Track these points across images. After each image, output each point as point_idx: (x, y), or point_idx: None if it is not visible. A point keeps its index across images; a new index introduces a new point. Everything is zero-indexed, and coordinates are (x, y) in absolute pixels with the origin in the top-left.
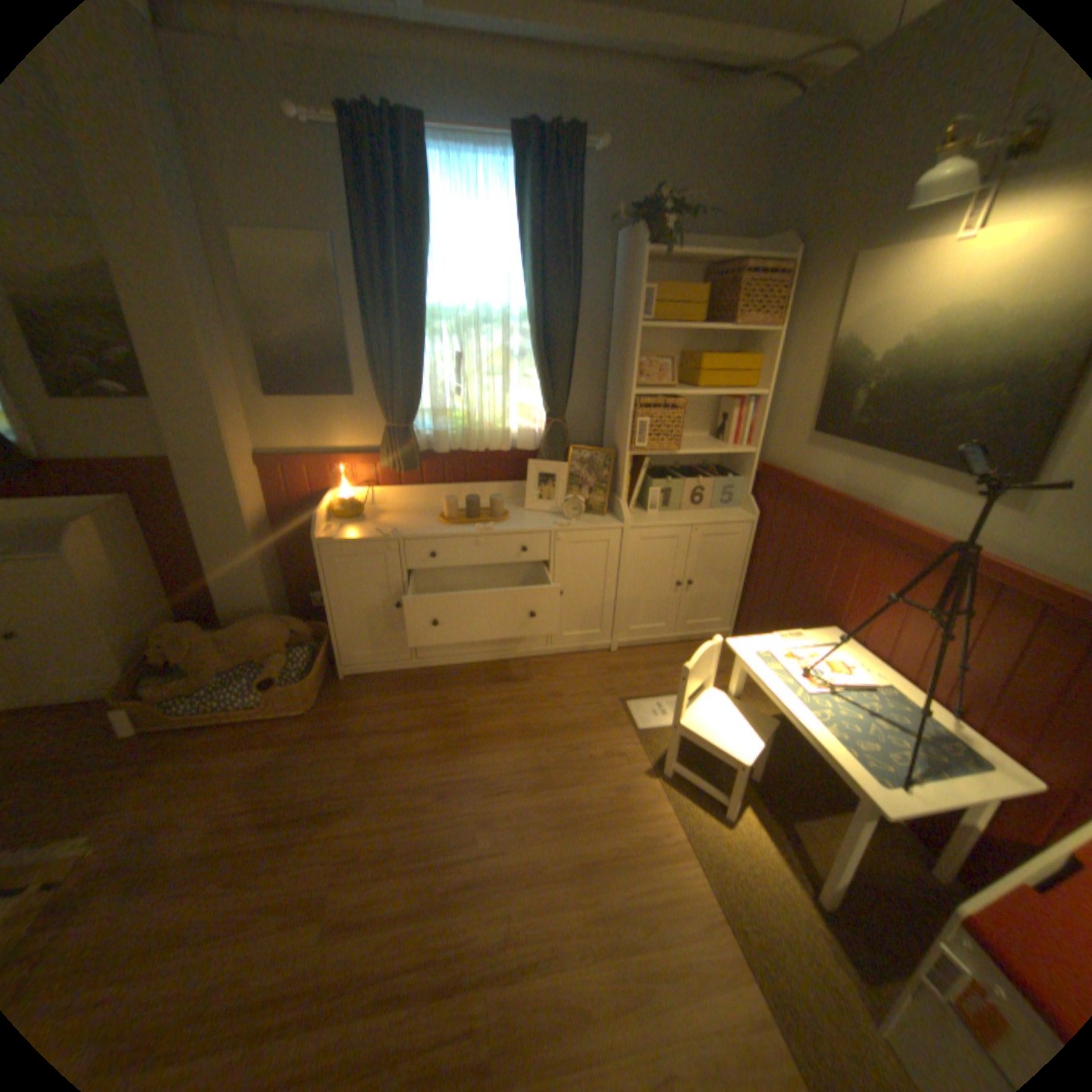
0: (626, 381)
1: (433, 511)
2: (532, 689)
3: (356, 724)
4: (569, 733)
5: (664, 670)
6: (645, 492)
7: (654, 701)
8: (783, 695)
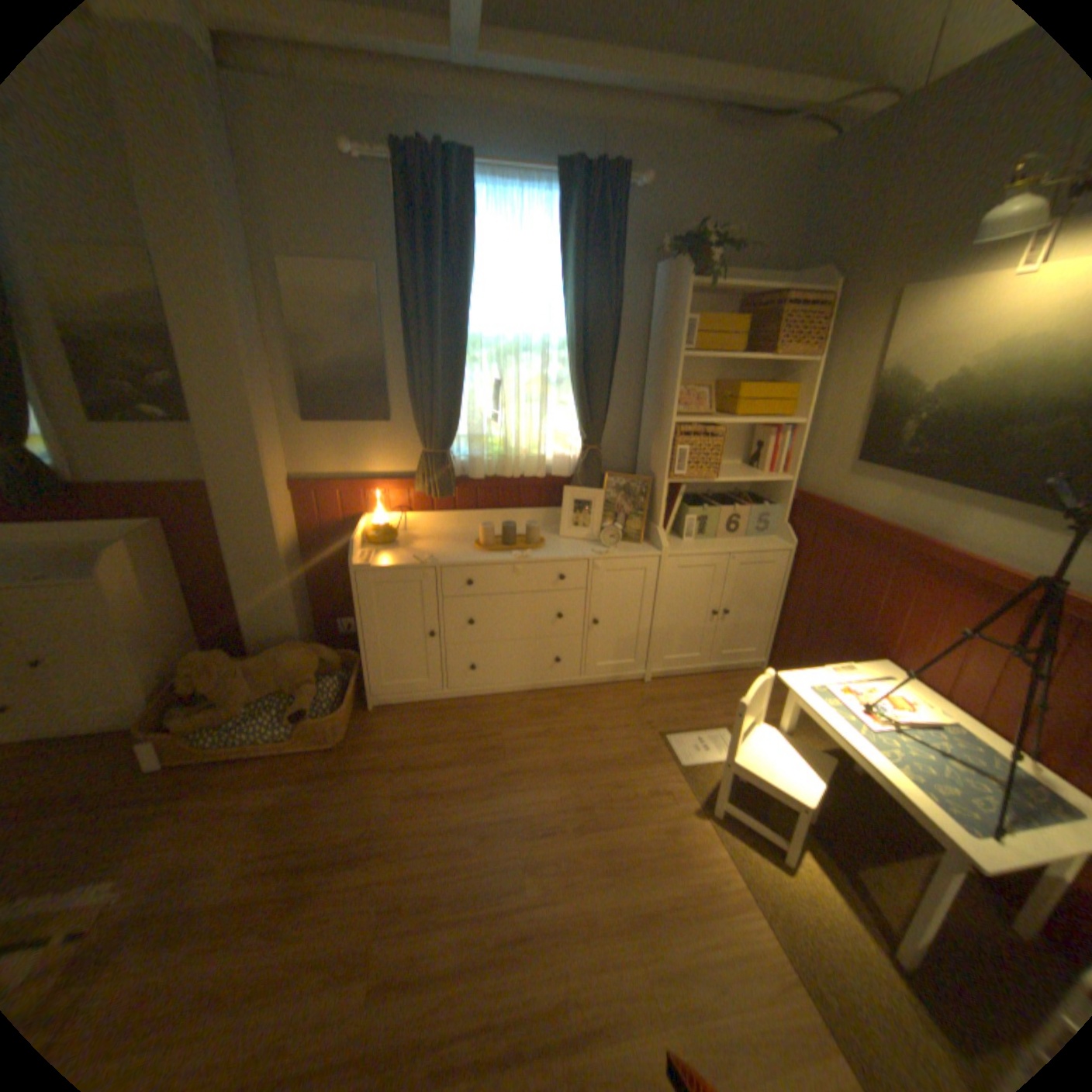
0: (666, 410)
1: (466, 537)
2: (568, 722)
3: (388, 759)
4: (611, 770)
5: (701, 702)
6: (680, 520)
7: (695, 735)
8: (846, 733)
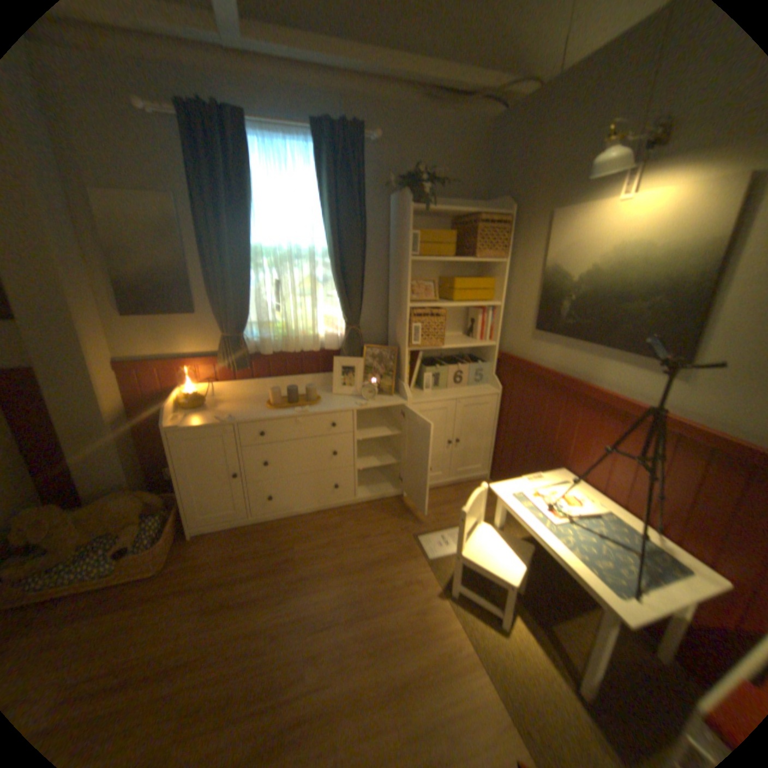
0: (403, 298)
1: (261, 399)
2: (345, 534)
3: (200, 580)
4: (376, 569)
5: (444, 509)
6: (421, 377)
7: (439, 534)
8: (537, 528)
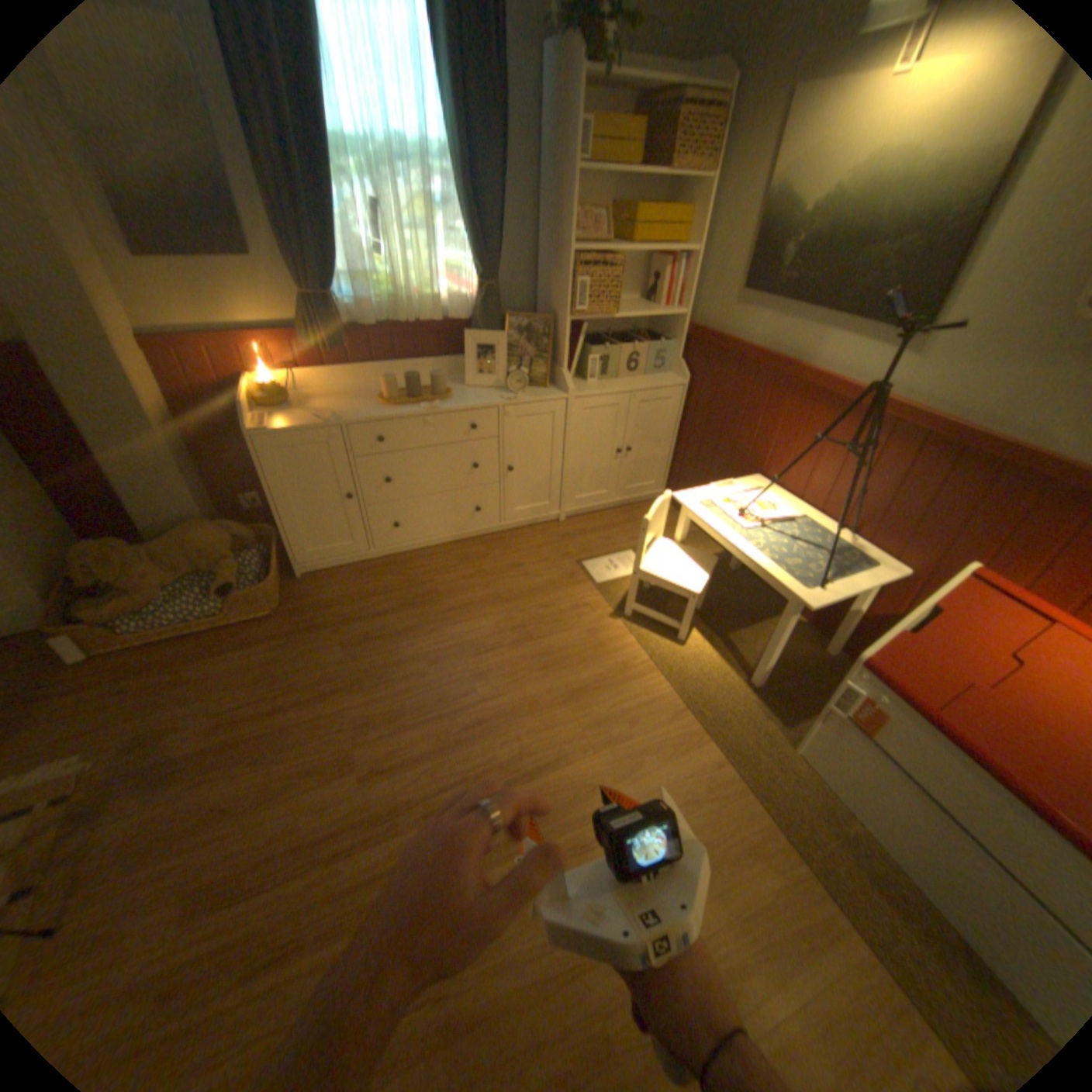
0: (564, 236)
1: (366, 393)
2: (494, 563)
3: (329, 615)
4: (536, 594)
5: (609, 532)
6: (583, 361)
7: (605, 558)
8: (724, 533)
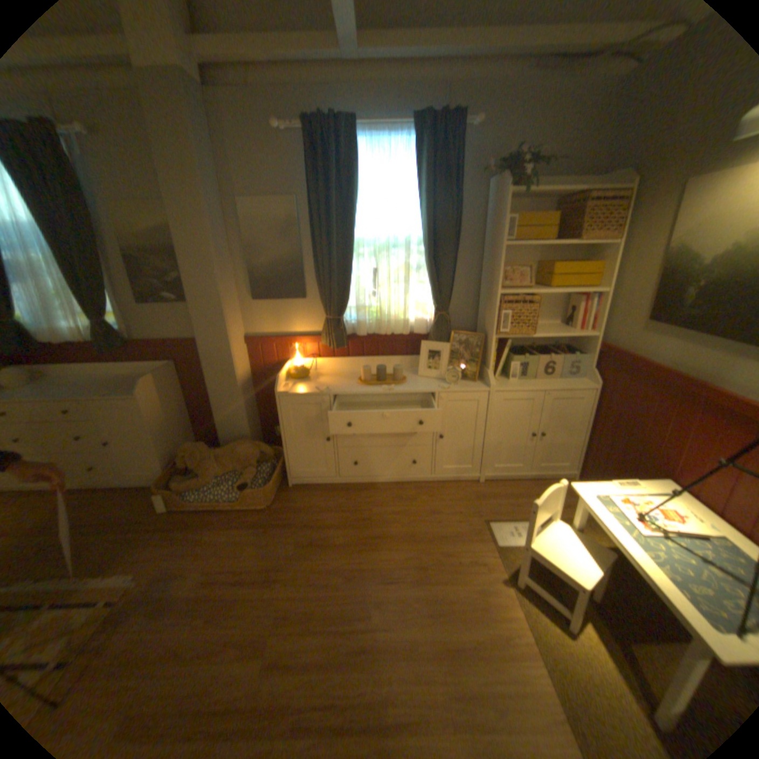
0: (494, 284)
1: (354, 375)
2: (419, 506)
3: (296, 519)
4: (444, 543)
5: (521, 501)
6: (508, 365)
7: (513, 524)
8: (620, 534)
